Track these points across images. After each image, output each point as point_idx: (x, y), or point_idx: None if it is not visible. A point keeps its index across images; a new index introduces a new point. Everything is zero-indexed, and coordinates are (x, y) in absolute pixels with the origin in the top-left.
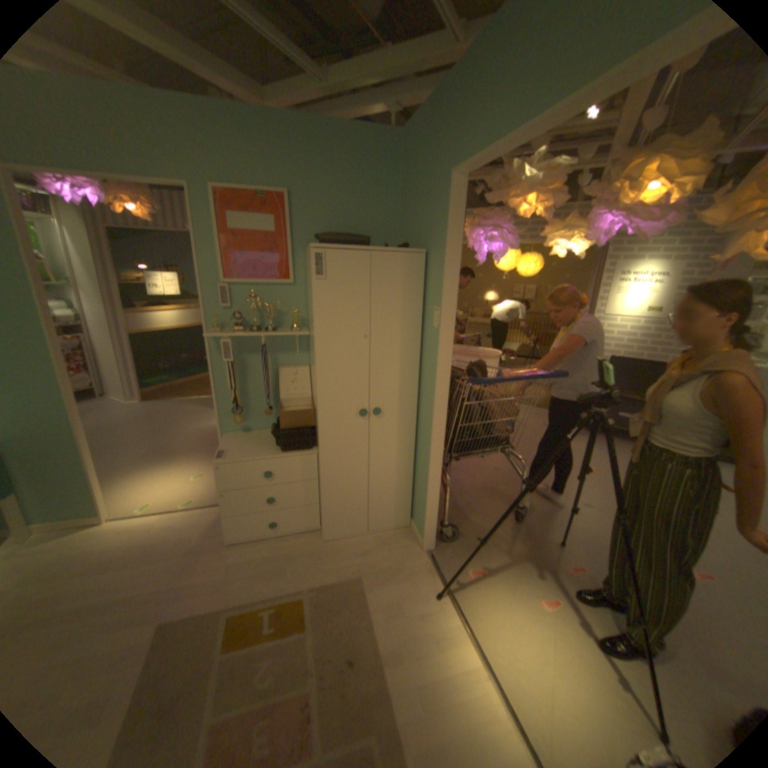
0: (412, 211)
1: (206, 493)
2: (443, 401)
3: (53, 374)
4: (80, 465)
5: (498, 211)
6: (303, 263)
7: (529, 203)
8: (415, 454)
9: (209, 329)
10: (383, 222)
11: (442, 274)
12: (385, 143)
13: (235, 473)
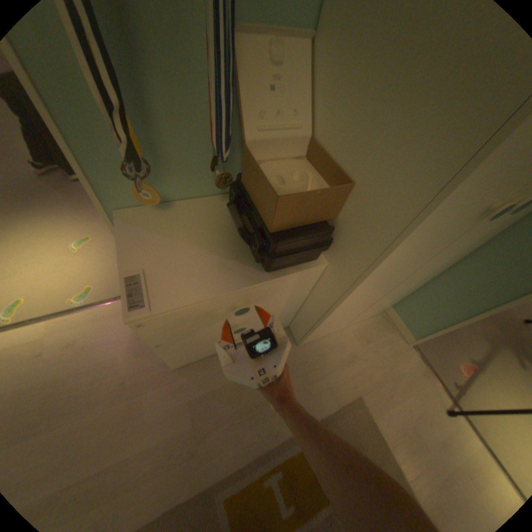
0: None
1: (106, 271)
2: None
3: None
4: None
5: None
6: None
7: None
8: (465, 254)
9: None
10: None
11: None
12: None
13: (181, 320)
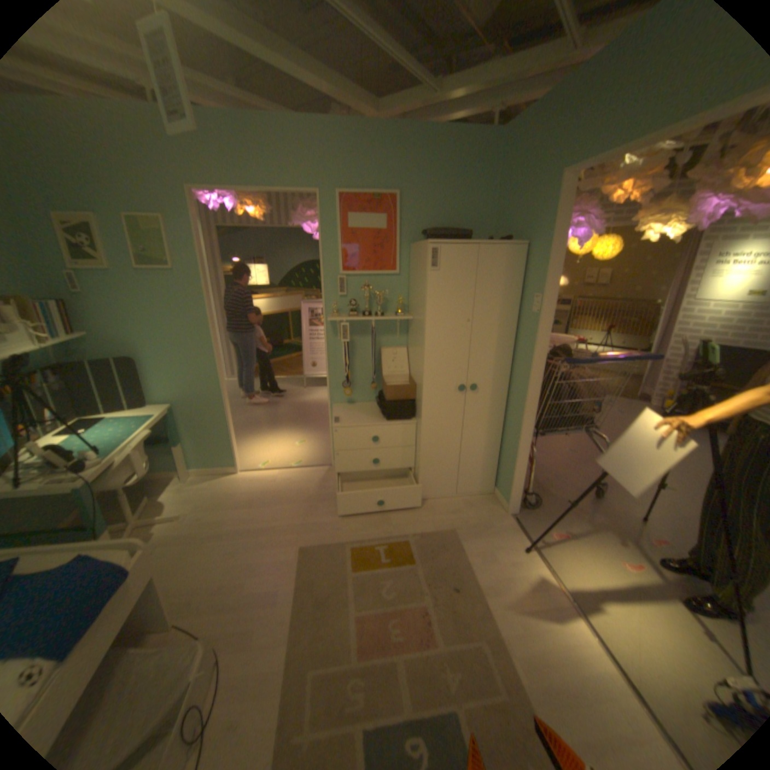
0: (513, 205)
1: (311, 455)
2: (538, 379)
3: (211, 350)
4: (224, 424)
5: (586, 196)
6: (407, 255)
7: (623, 189)
8: (503, 428)
9: (328, 314)
10: (480, 215)
11: (545, 264)
12: (487, 142)
13: (349, 436)
